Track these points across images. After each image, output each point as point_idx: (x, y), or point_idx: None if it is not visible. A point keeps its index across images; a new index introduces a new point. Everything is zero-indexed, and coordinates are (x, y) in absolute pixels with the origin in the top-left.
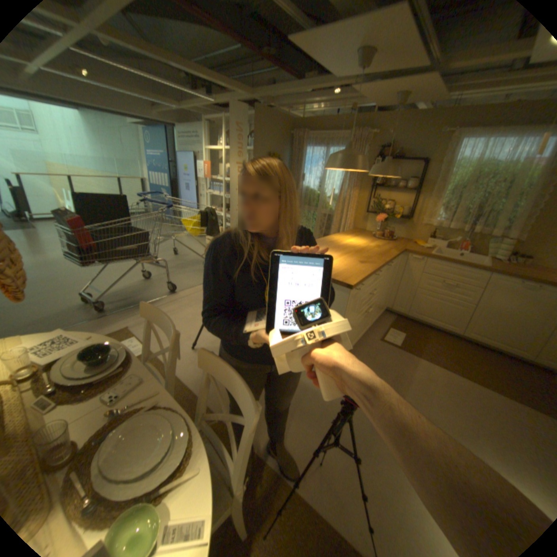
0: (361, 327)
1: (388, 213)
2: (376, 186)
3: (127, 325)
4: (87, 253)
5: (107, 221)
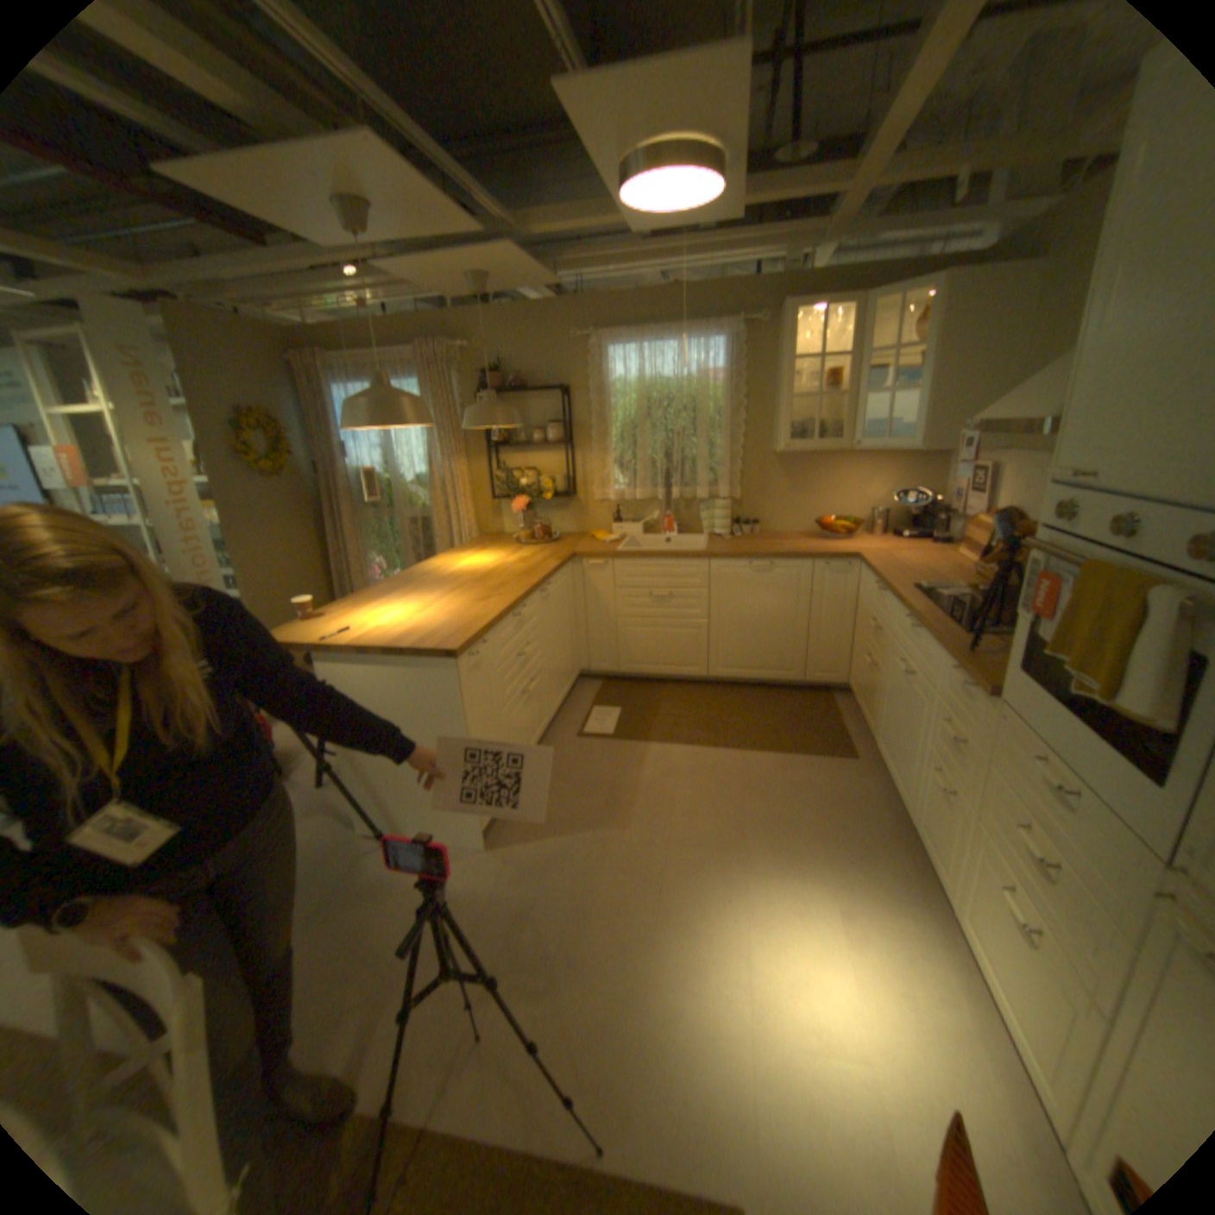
0: (526, 725)
1: (530, 494)
2: (494, 447)
3: None
4: None
5: None
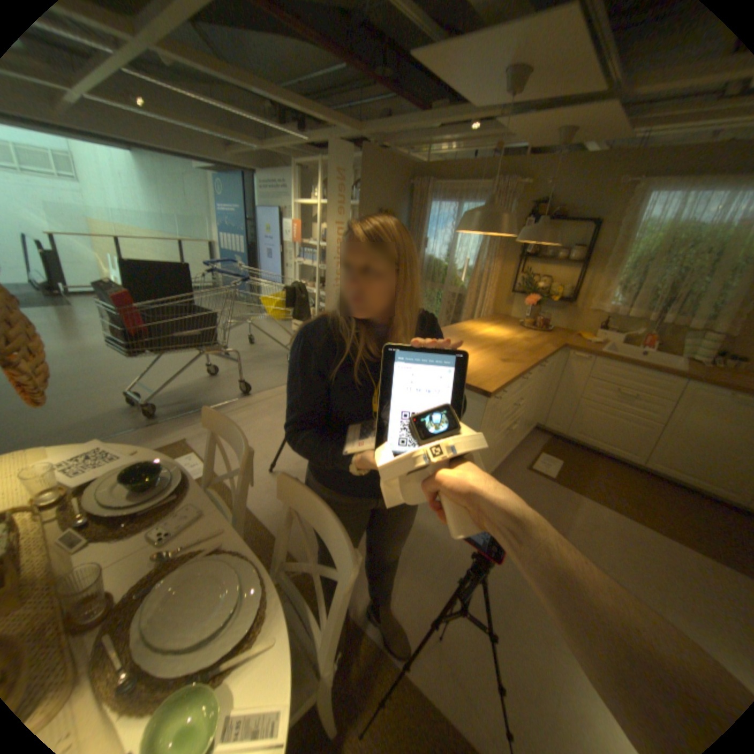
0: (501, 450)
1: (542, 294)
2: (526, 256)
3: (185, 437)
4: (135, 339)
5: (163, 297)
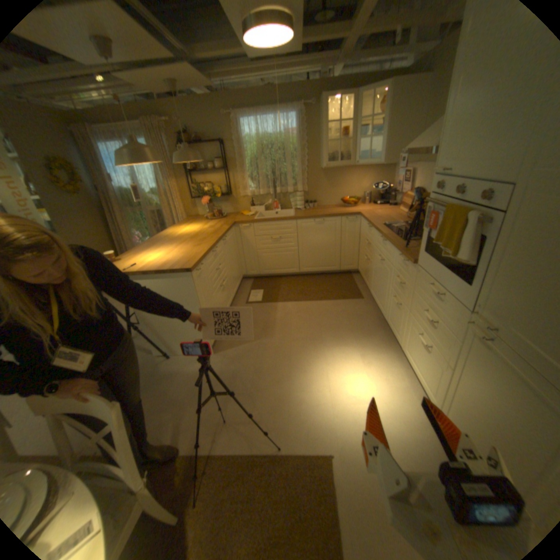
0: (223, 300)
1: (209, 195)
2: (188, 172)
3: None
4: None
5: None
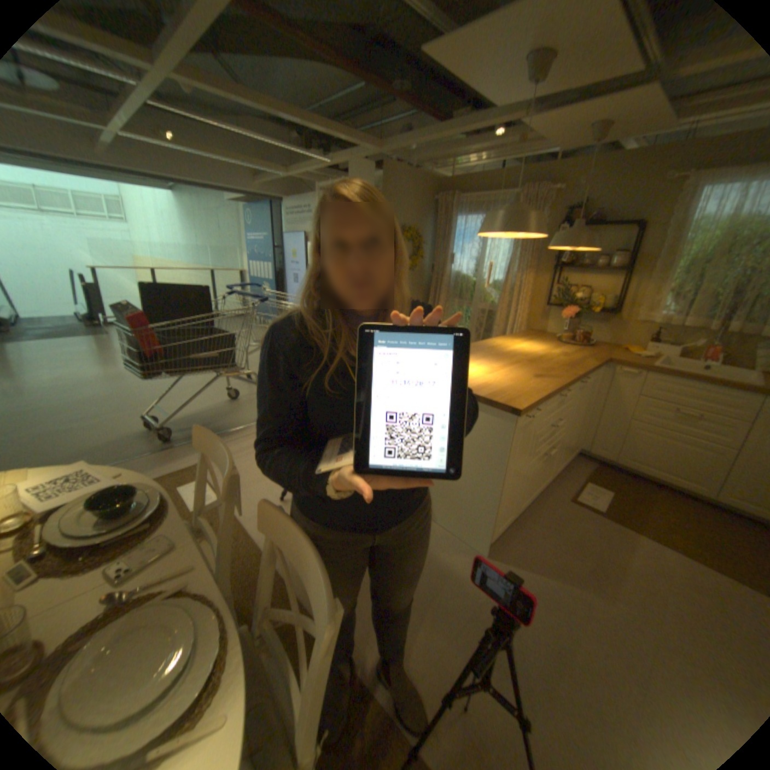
0: (539, 479)
1: (581, 305)
2: (561, 266)
3: None
4: (153, 362)
5: (183, 320)
